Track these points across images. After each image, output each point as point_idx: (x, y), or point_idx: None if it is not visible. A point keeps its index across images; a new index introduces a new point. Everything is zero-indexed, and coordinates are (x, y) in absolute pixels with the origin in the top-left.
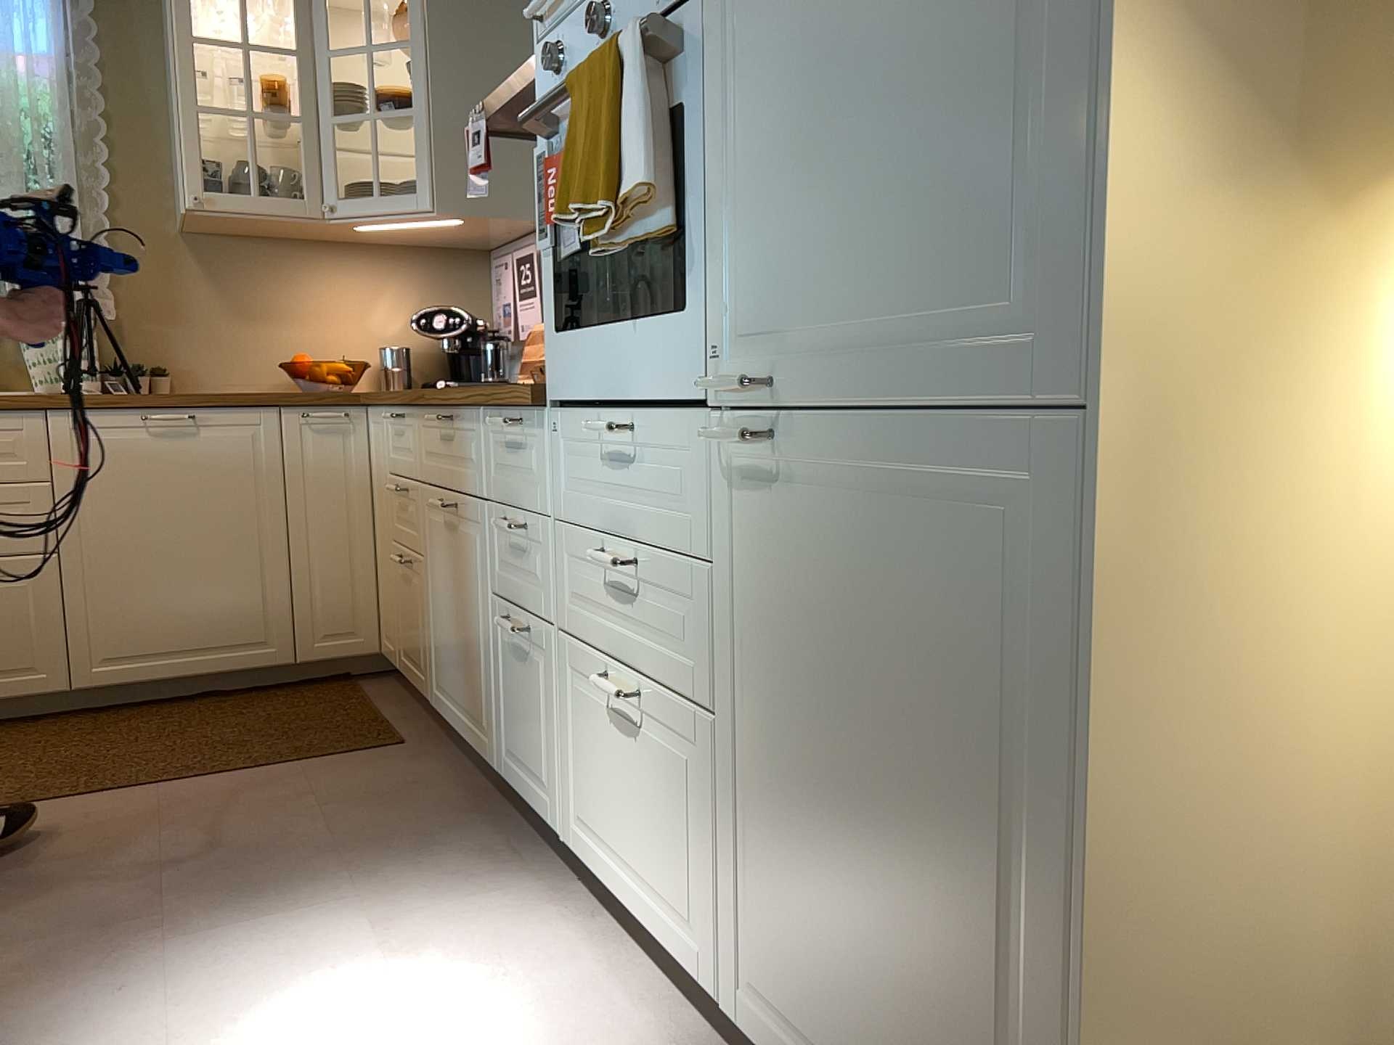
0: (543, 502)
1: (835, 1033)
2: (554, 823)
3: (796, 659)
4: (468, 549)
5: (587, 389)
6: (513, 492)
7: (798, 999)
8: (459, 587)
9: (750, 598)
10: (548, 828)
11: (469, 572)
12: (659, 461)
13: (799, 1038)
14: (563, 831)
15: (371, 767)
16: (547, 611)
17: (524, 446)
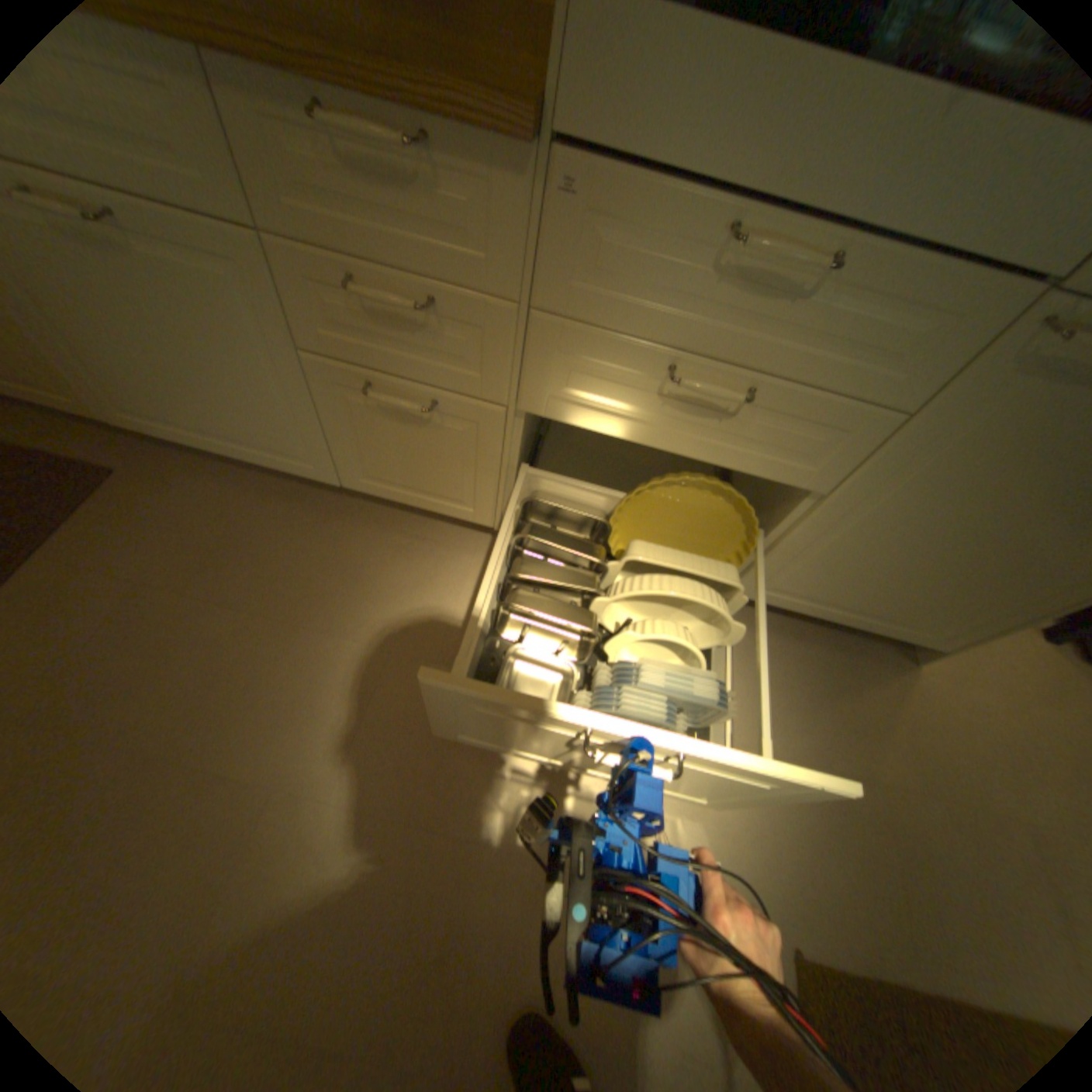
0: (493, 277)
1: (851, 595)
2: (478, 518)
3: (980, 477)
4: (190, 284)
5: (716, 152)
6: (372, 239)
7: (821, 587)
8: (168, 325)
9: (947, 438)
10: (459, 518)
11: (204, 312)
12: (865, 301)
13: (808, 596)
14: (493, 521)
15: (129, 516)
16: (486, 389)
17: (419, 176)
